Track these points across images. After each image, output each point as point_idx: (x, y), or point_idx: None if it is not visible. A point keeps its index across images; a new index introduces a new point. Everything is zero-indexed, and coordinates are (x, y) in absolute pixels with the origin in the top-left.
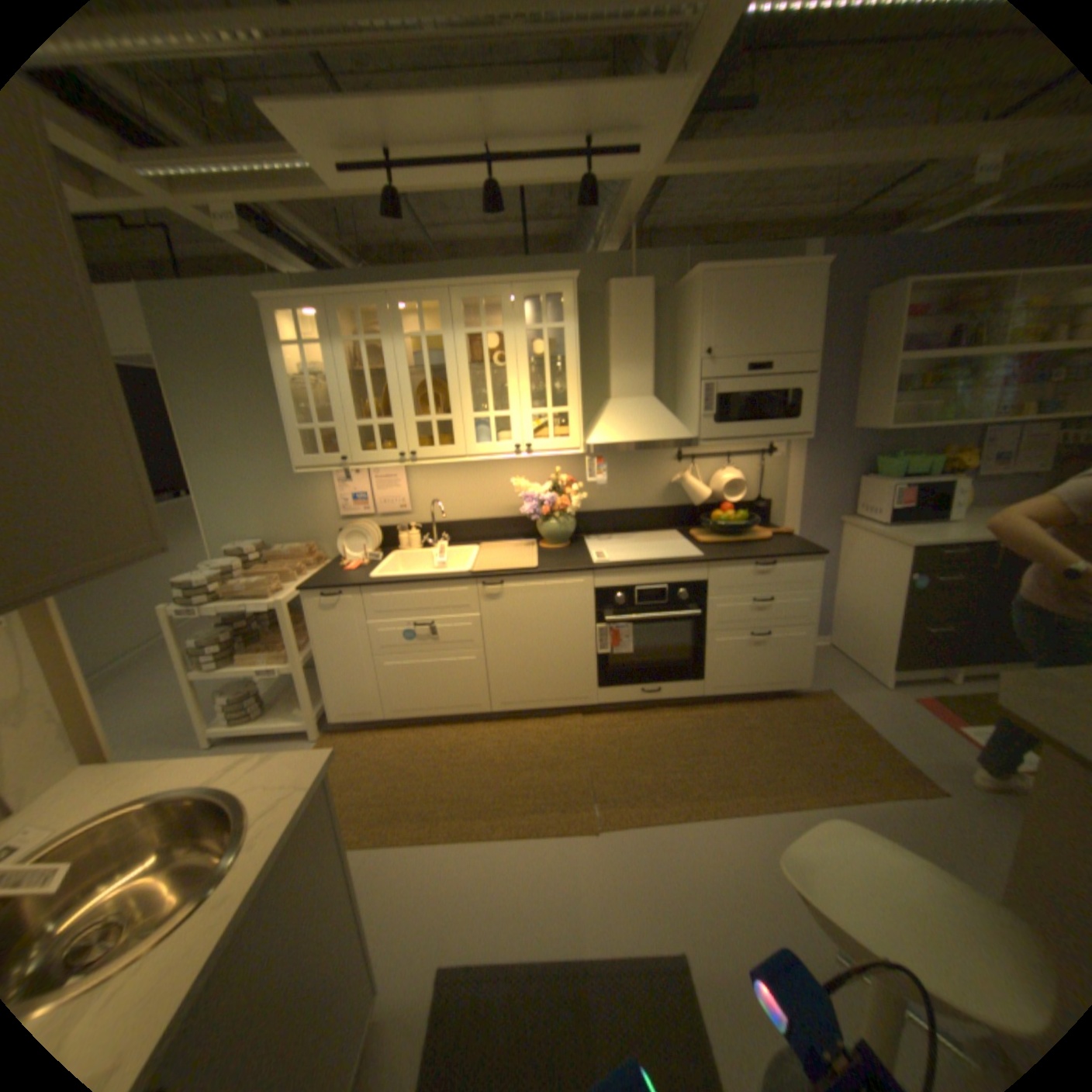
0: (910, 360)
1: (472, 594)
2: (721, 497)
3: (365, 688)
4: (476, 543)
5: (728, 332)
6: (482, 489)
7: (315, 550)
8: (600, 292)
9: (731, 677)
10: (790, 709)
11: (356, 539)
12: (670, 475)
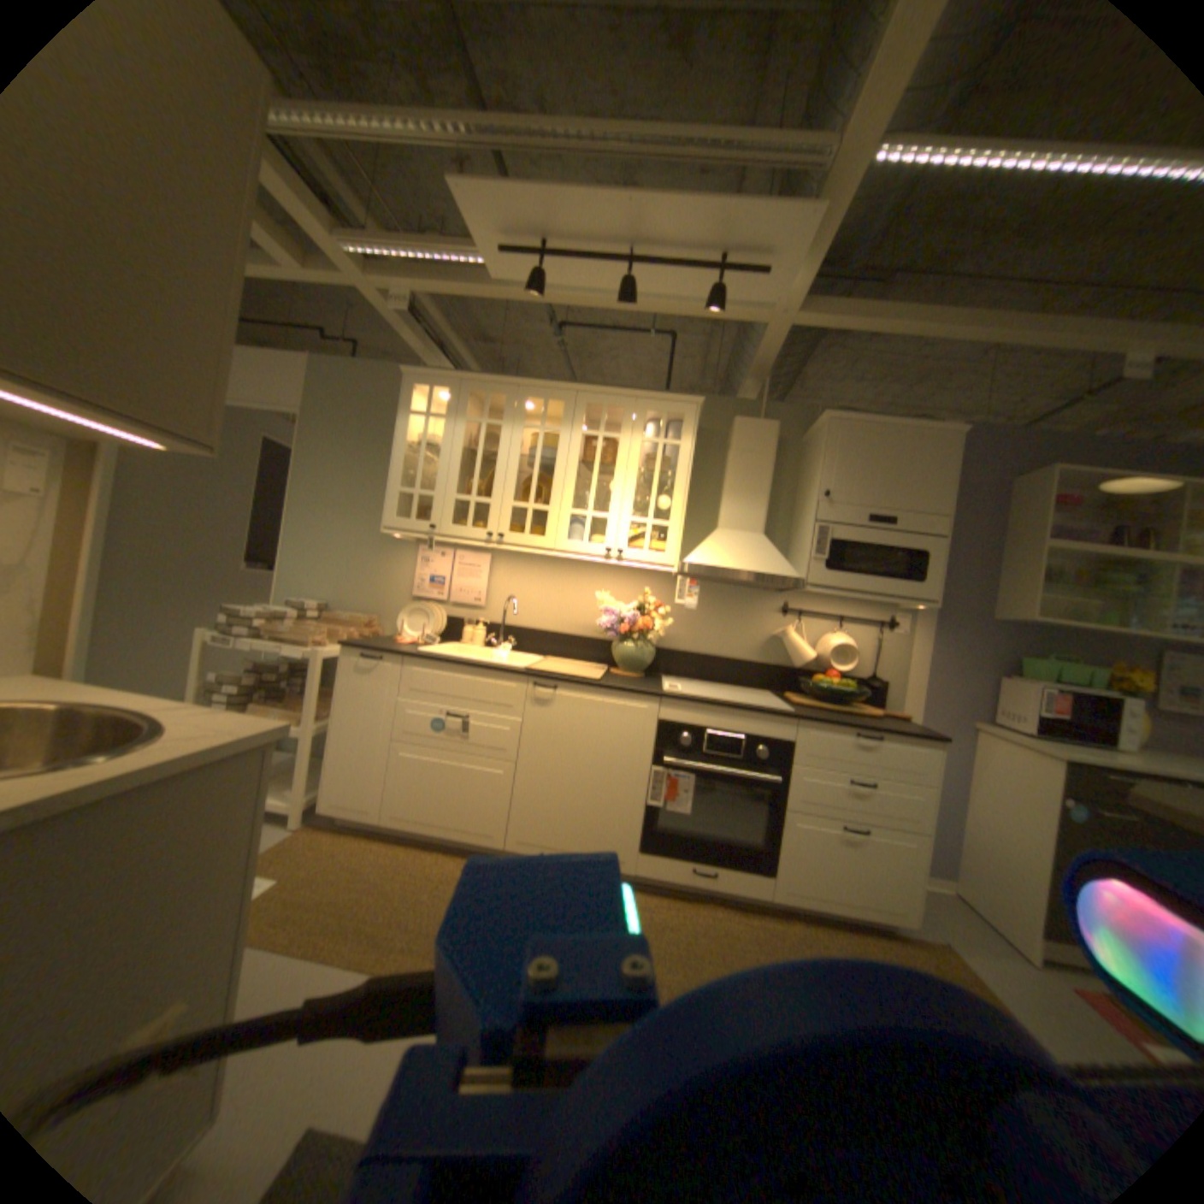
0: (1058, 551)
1: (517, 691)
2: (826, 662)
3: (369, 776)
4: (541, 655)
5: (849, 478)
6: (562, 598)
7: (373, 623)
8: (724, 431)
9: (810, 881)
10: (886, 951)
11: (417, 617)
12: (770, 627)
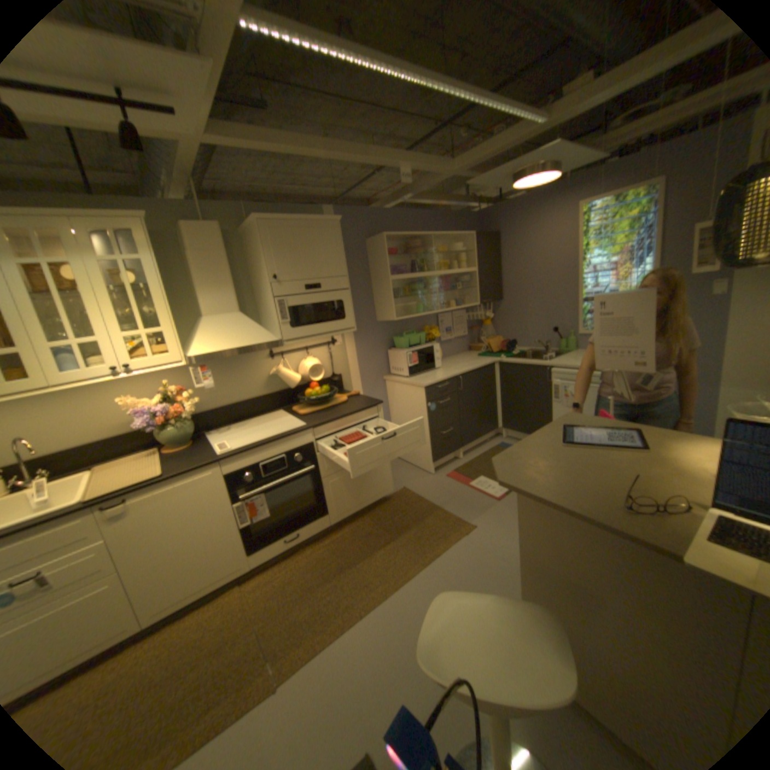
0: (395, 281)
1: (86, 524)
2: (308, 379)
3: None
4: (85, 467)
5: (285, 263)
6: (81, 413)
7: None
8: (173, 231)
9: (344, 504)
10: (384, 510)
11: None
12: (267, 370)
